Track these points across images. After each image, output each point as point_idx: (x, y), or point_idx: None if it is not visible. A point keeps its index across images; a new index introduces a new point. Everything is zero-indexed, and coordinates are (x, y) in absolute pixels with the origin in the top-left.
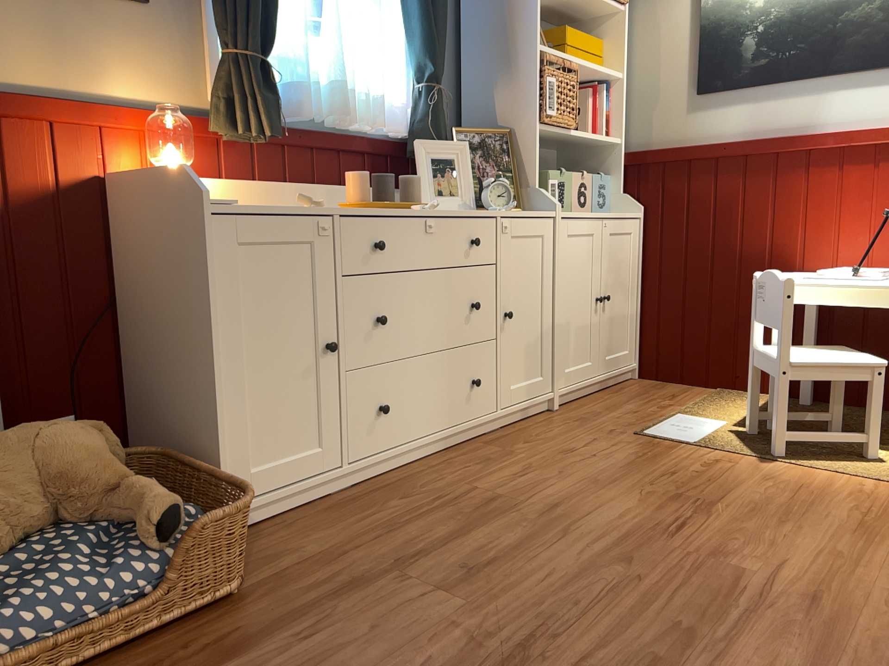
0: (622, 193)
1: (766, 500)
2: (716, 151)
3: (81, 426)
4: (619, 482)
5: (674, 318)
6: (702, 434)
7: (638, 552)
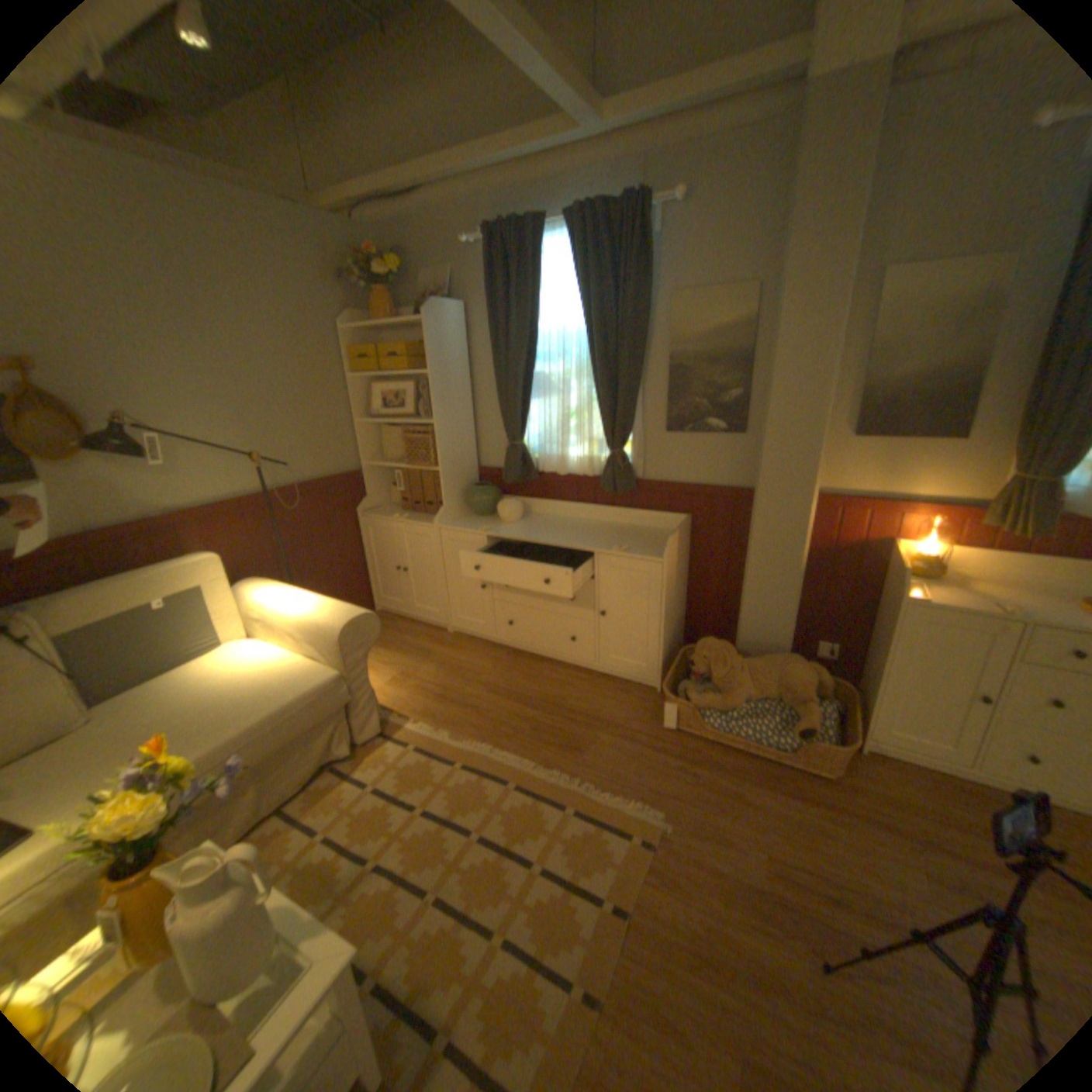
0: None
1: None
2: None
3: (809, 668)
4: None
5: None
6: None
7: None
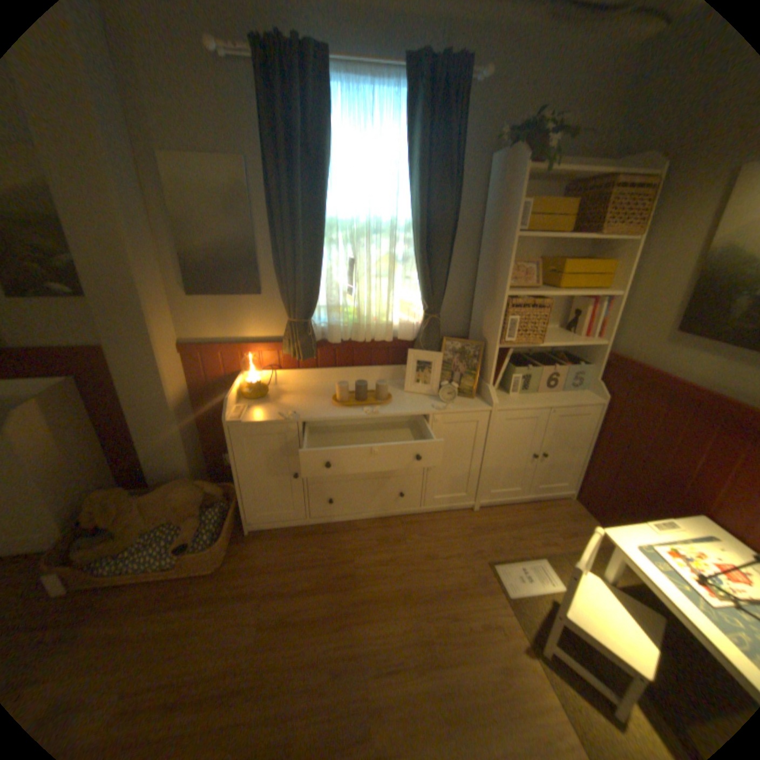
0: (600, 381)
1: (471, 695)
2: (676, 386)
3: (192, 488)
4: (418, 607)
5: (608, 483)
6: (529, 595)
7: (348, 675)
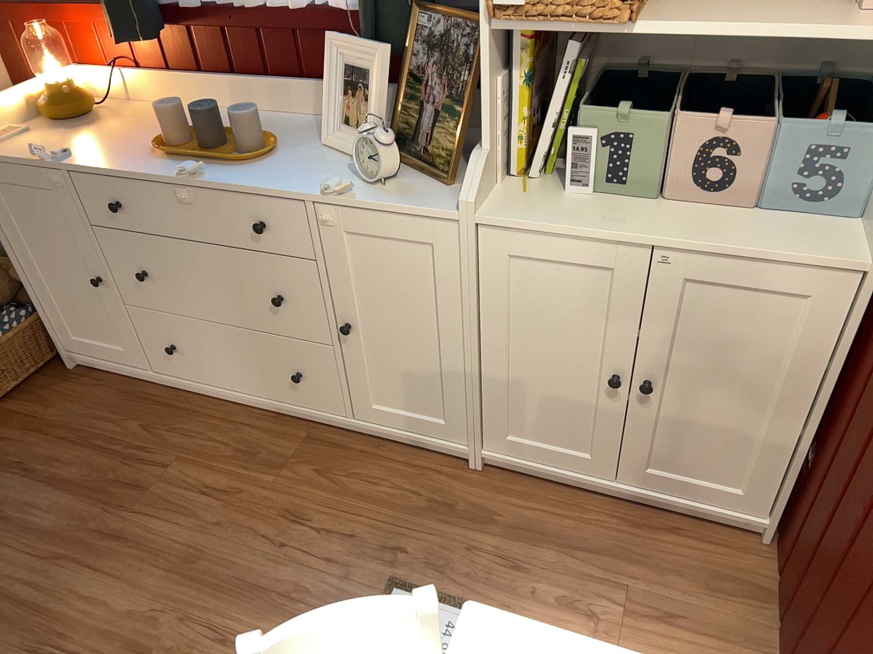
0: None
1: None
2: None
3: None
4: (191, 585)
5: (822, 523)
6: None
7: (3, 625)
